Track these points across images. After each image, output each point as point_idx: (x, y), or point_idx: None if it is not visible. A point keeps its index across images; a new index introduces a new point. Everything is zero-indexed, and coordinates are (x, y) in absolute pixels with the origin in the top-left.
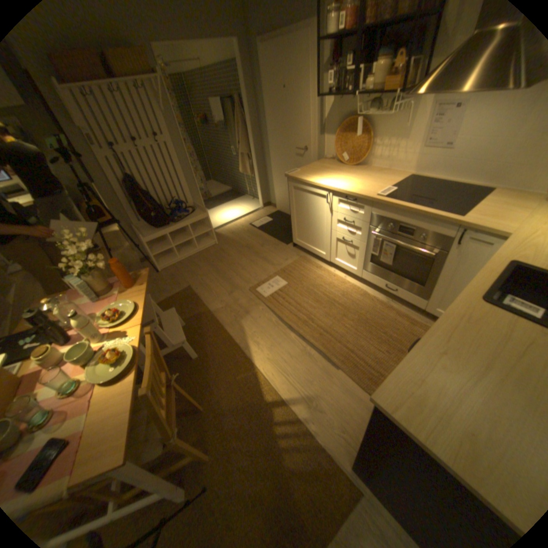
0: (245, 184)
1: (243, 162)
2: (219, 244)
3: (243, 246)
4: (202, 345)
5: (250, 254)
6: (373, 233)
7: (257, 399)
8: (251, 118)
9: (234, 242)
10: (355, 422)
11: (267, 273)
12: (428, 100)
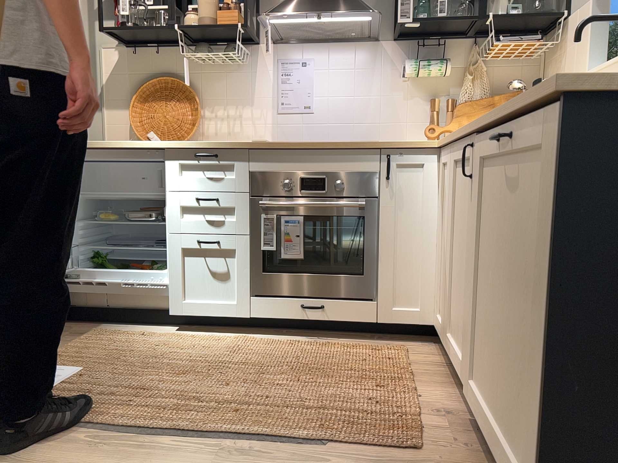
0: None
1: None
2: None
3: None
4: None
5: None
6: (262, 204)
7: None
8: None
9: None
10: None
11: None
12: (267, 60)
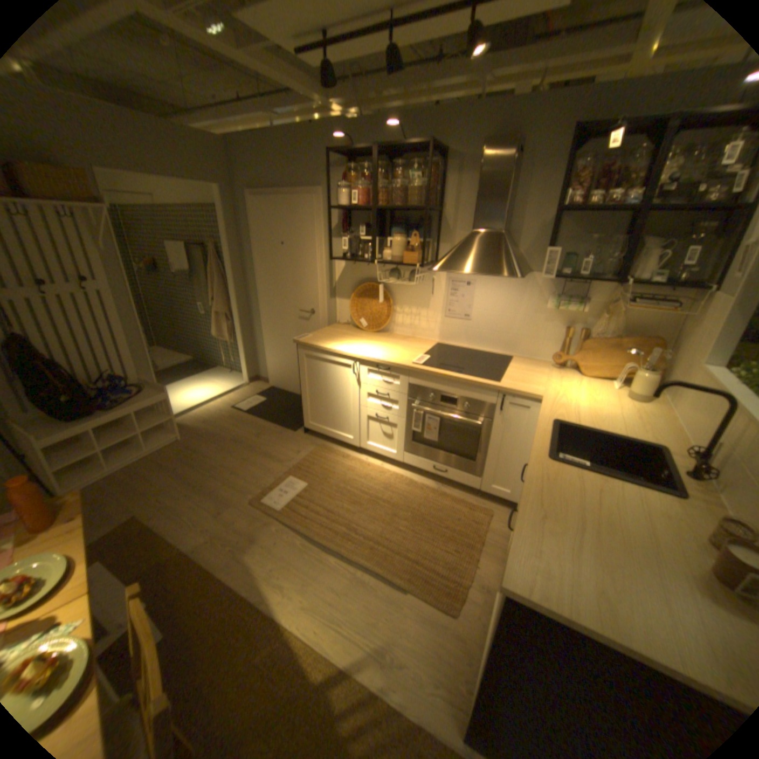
0: (217, 352)
1: (216, 323)
2: (184, 440)
3: (226, 439)
4: (175, 619)
5: (241, 450)
6: (413, 406)
7: (297, 684)
8: (232, 271)
9: (209, 435)
10: (446, 665)
11: (274, 474)
12: (442, 277)
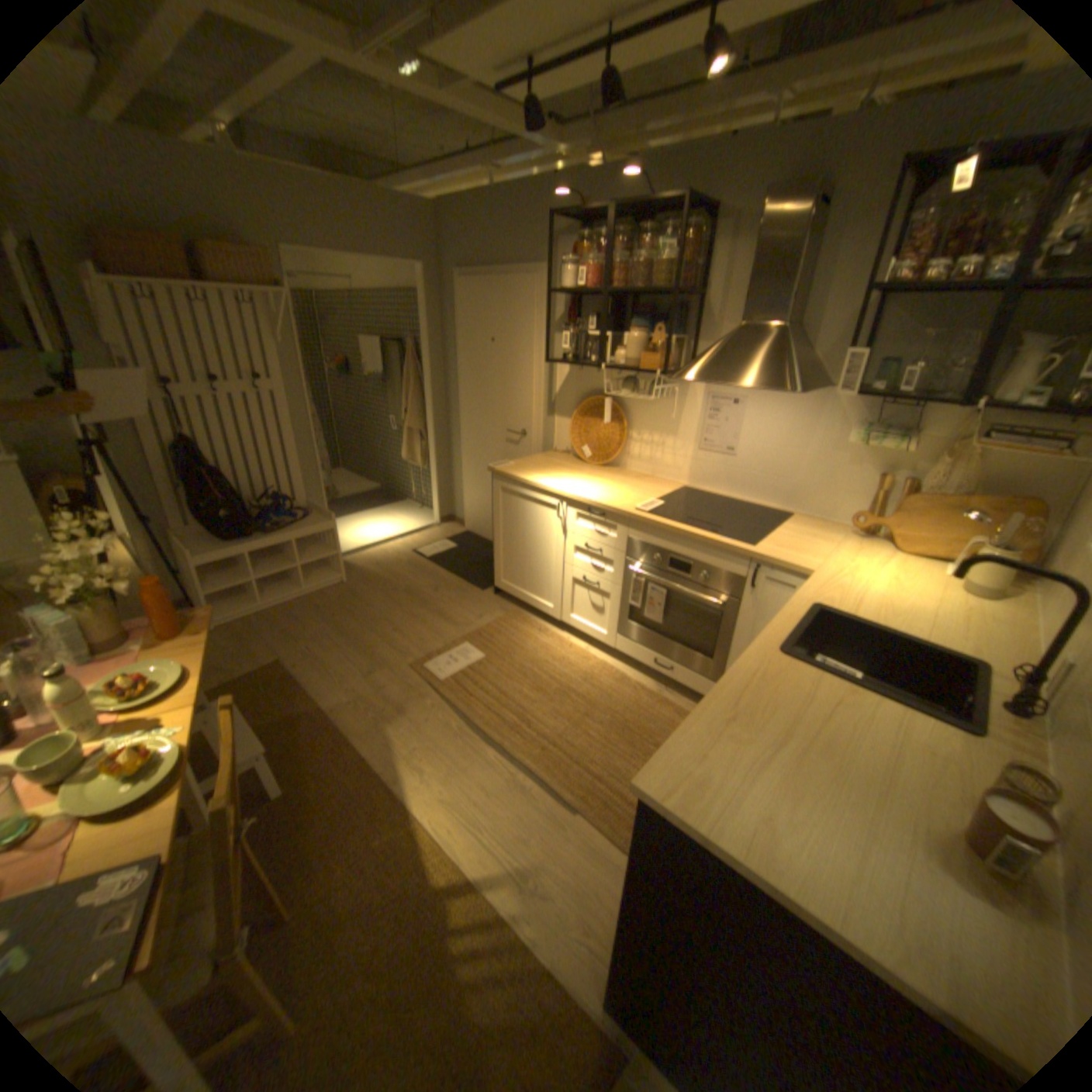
0: (409, 482)
1: (410, 444)
2: (350, 584)
3: (398, 589)
4: (298, 780)
5: (413, 605)
6: (632, 570)
7: (415, 884)
8: (433, 377)
9: (380, 582)
10: (607, 914)
11: (445, 639)
12: (699, 391)
